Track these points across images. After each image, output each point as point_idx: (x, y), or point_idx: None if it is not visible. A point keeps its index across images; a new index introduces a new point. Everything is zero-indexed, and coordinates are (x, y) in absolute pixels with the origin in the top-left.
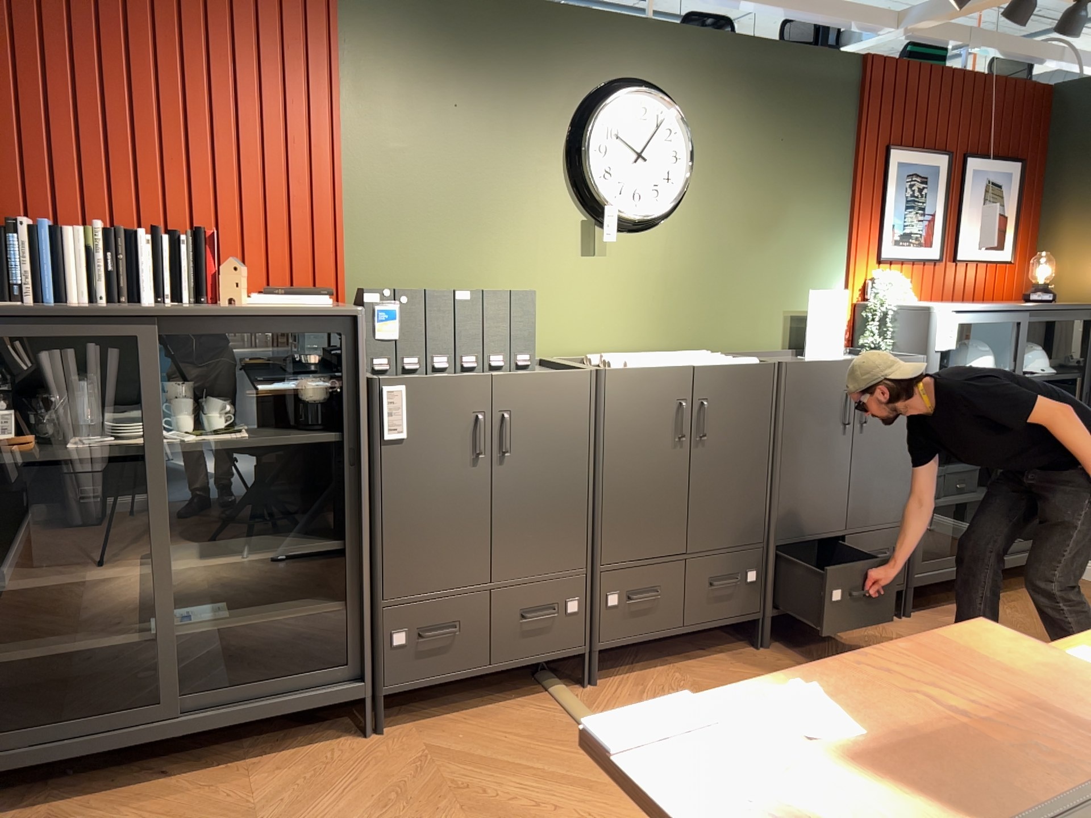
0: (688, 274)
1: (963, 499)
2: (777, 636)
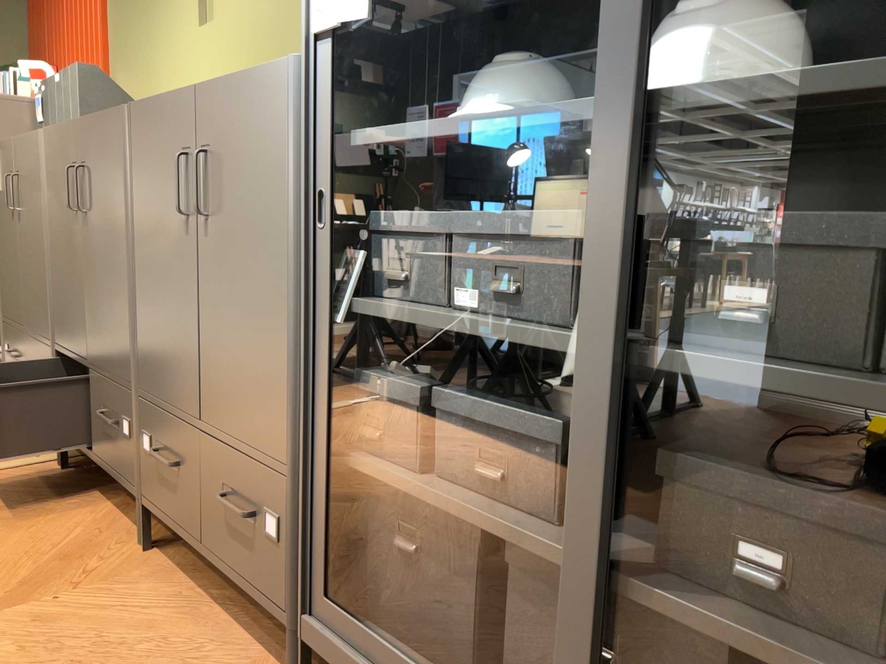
0: (272, 20)
1: (458, 509)
2: (191, 561)
